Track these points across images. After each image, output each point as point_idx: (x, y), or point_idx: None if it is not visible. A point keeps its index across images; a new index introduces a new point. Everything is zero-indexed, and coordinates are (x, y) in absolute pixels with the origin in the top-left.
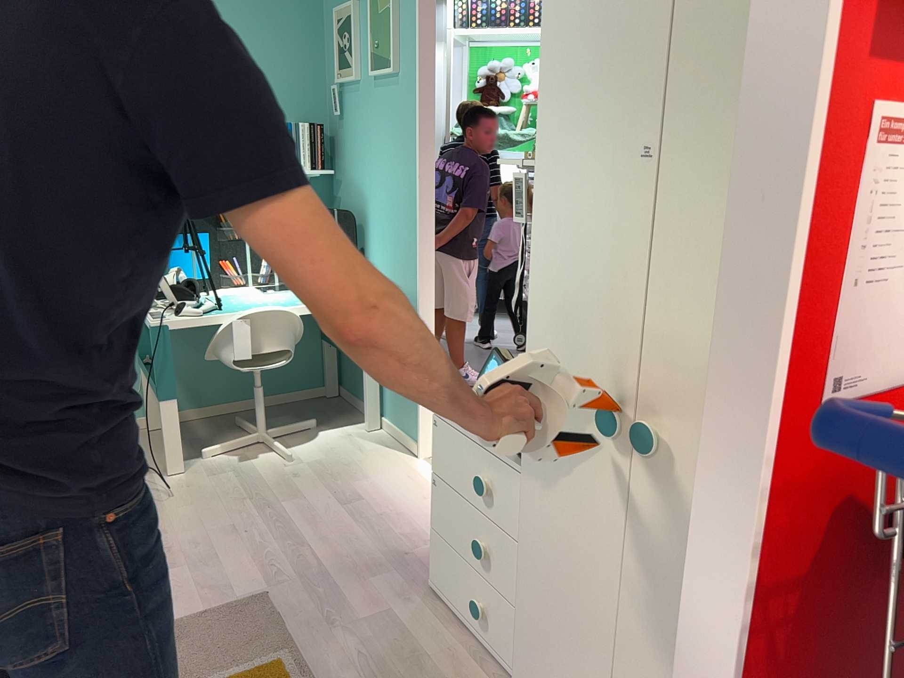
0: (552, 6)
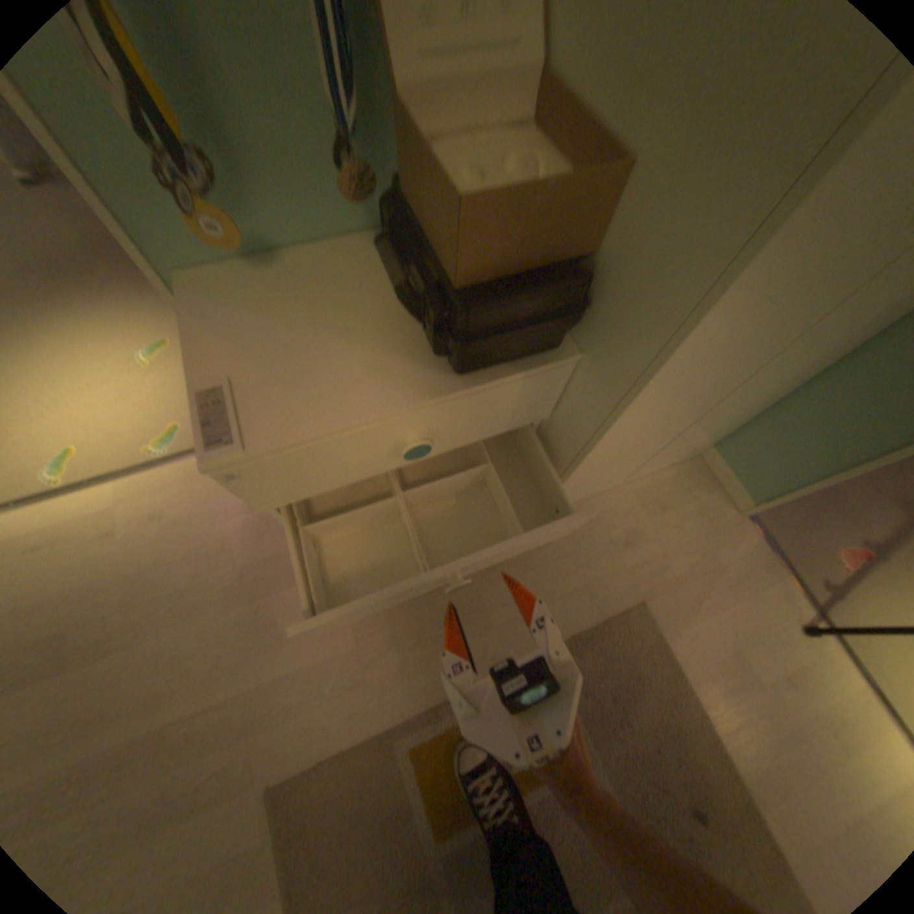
0: None
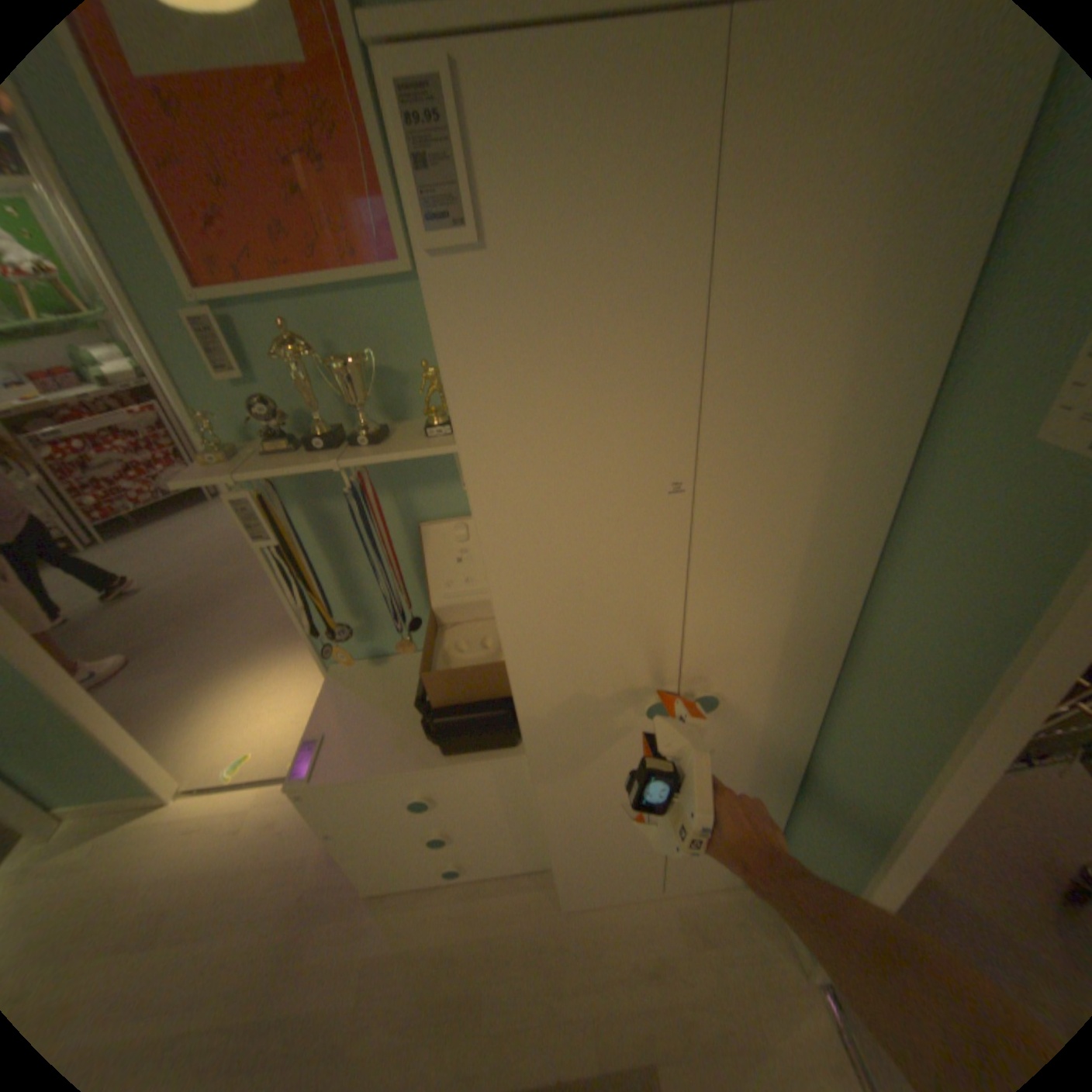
0: (432, 317)
